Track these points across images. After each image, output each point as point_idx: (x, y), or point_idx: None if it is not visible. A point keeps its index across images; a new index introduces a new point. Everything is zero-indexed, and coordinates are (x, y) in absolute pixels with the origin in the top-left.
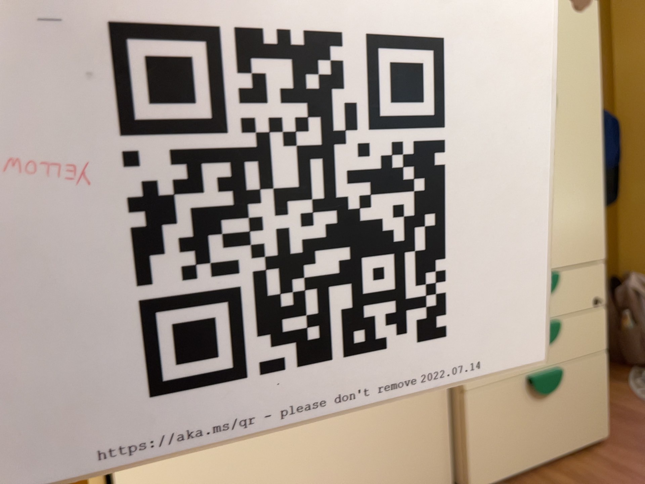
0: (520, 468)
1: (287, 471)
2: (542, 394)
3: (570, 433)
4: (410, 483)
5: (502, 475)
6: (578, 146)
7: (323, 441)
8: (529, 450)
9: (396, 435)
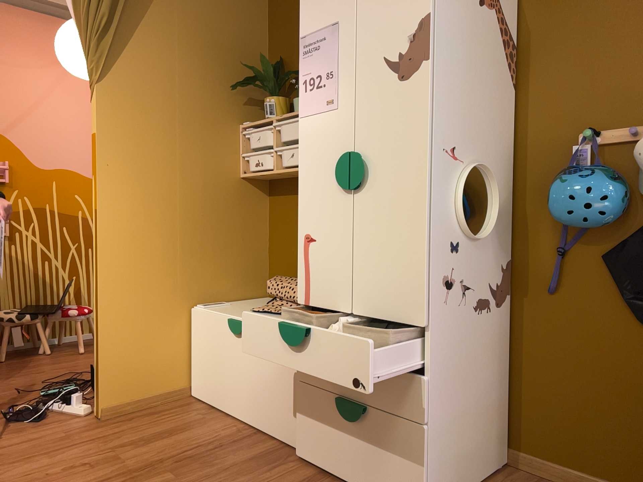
0: (329, 468)
1: (231, 370)
2: (341, 416)
3: (374, 477)
4: (277, 422)
5: (315, 461)
6: (394, 208)
7: (244, 364)
8: (336, 459)
9: (273, 386)
